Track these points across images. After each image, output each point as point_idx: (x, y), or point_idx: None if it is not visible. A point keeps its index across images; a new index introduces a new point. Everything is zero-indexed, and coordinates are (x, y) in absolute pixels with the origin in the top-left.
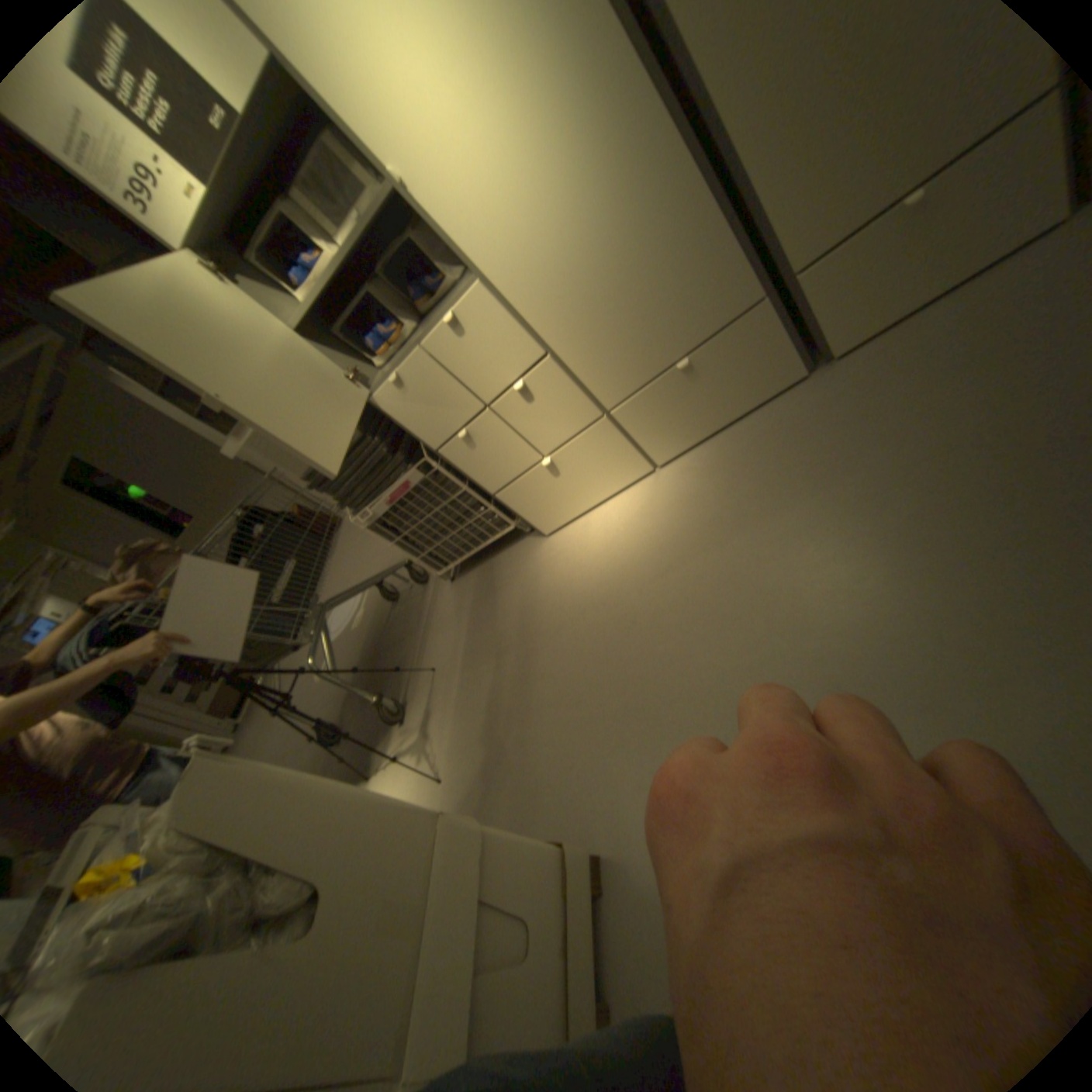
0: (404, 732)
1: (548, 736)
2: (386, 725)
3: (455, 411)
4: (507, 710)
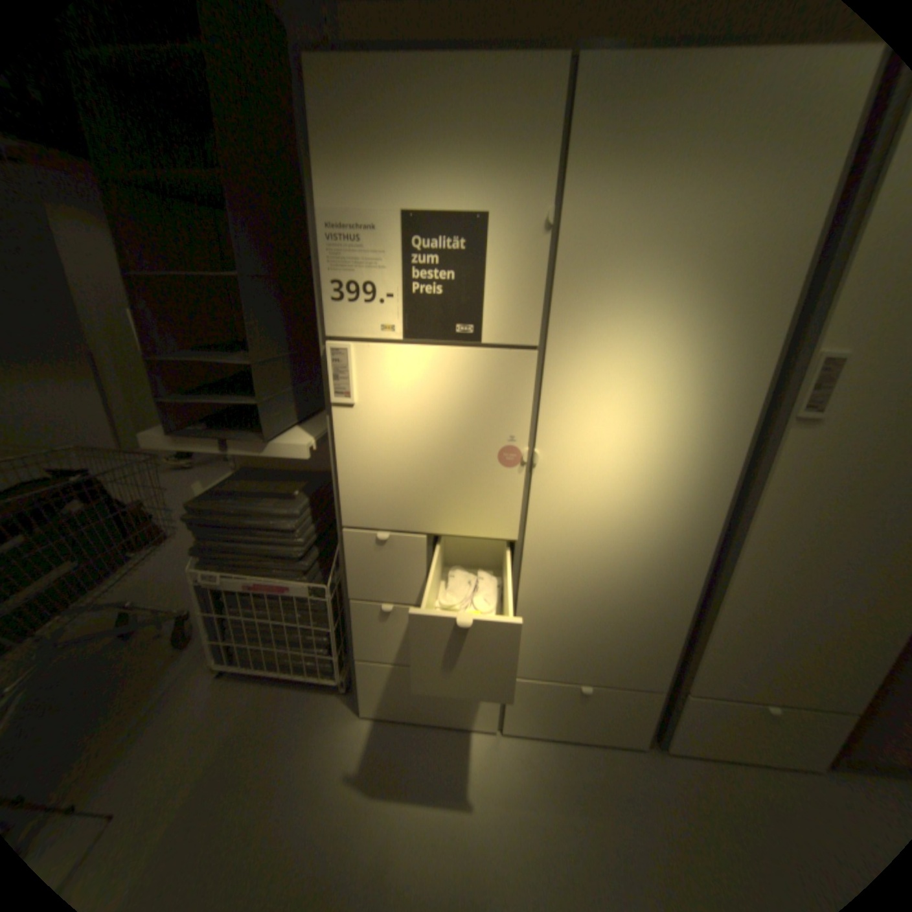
0: None
1: None
2: None
3: (400, 590)
4: None
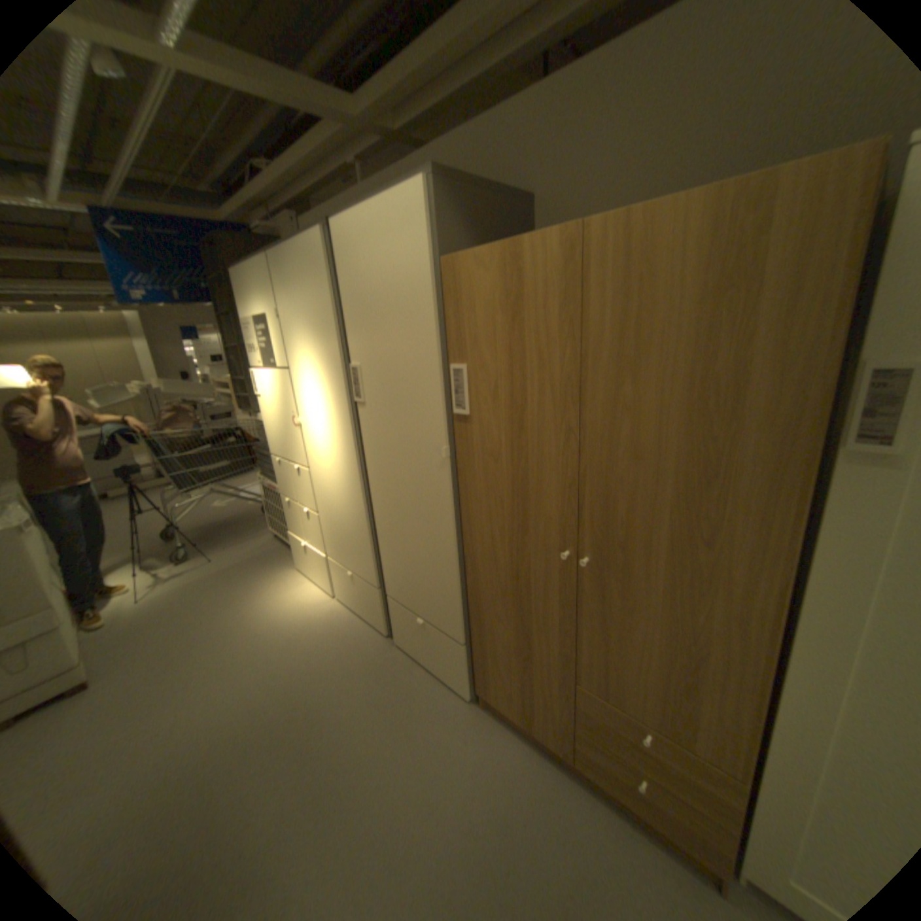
0: (171, 569)
1: (161, 634)
2: (177, 557)
3: (288, 491)
4: (180, 609)
